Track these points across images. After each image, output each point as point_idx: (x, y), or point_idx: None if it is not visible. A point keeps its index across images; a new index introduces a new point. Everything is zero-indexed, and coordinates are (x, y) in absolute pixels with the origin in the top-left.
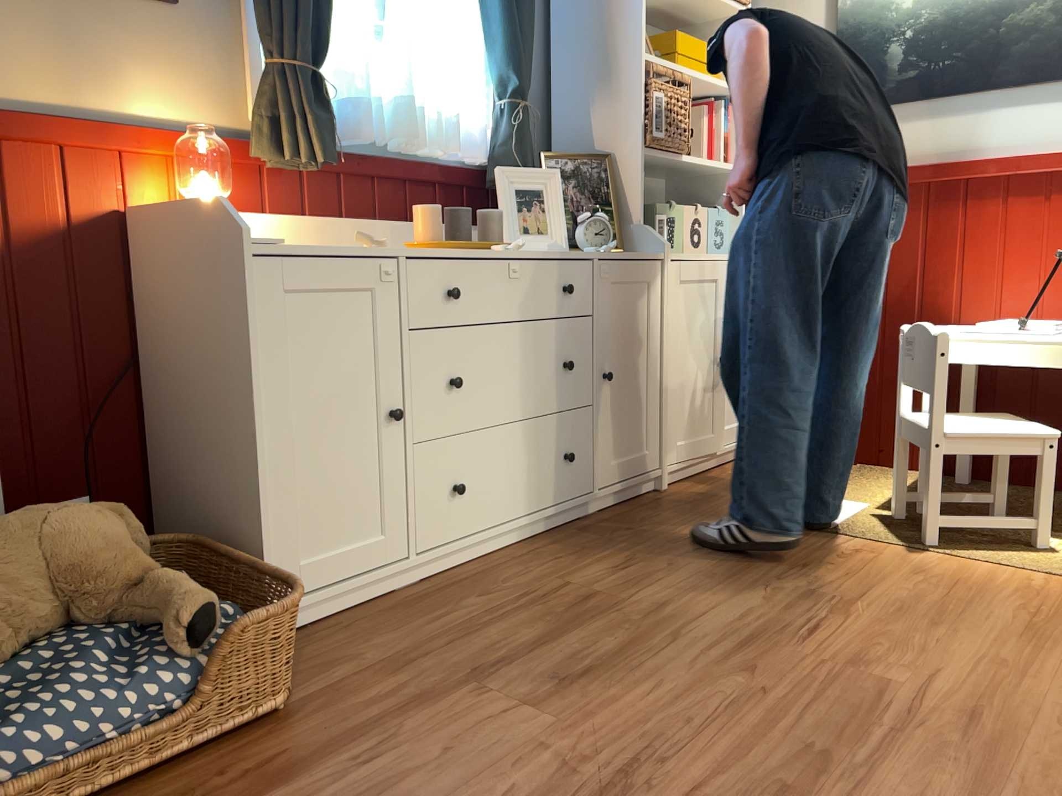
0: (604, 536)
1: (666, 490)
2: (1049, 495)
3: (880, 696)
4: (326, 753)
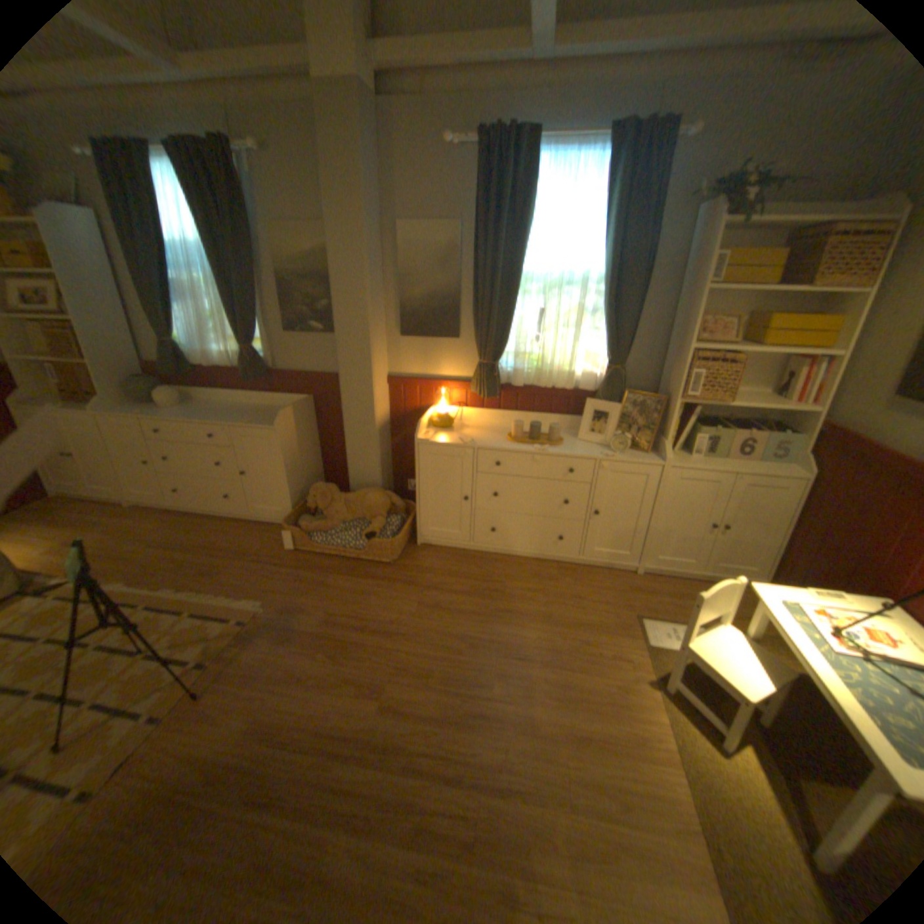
0: (559, 577)
1: (640, 576)
2: (738, 731)
3: (480, 688)
4: (379, 580)
